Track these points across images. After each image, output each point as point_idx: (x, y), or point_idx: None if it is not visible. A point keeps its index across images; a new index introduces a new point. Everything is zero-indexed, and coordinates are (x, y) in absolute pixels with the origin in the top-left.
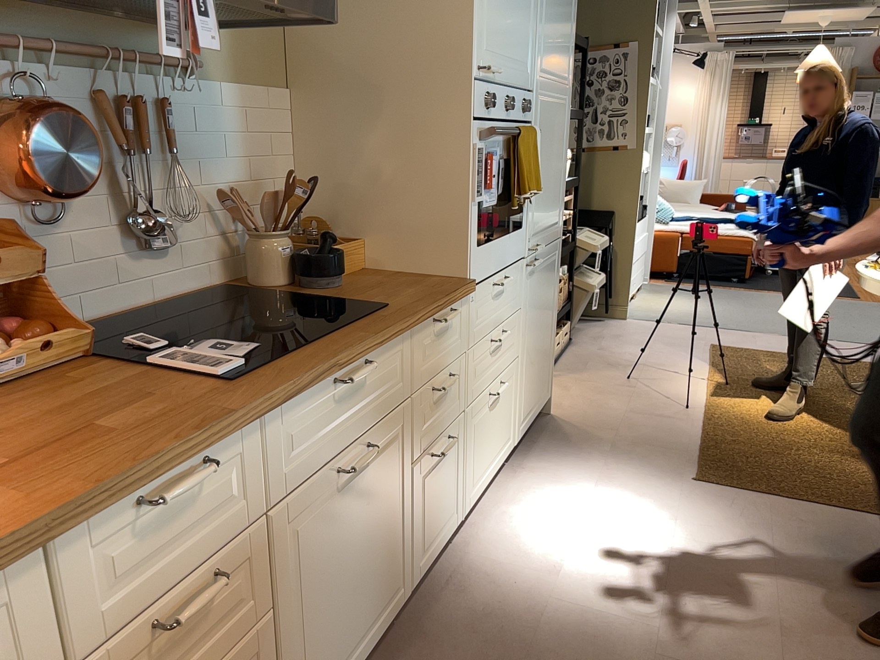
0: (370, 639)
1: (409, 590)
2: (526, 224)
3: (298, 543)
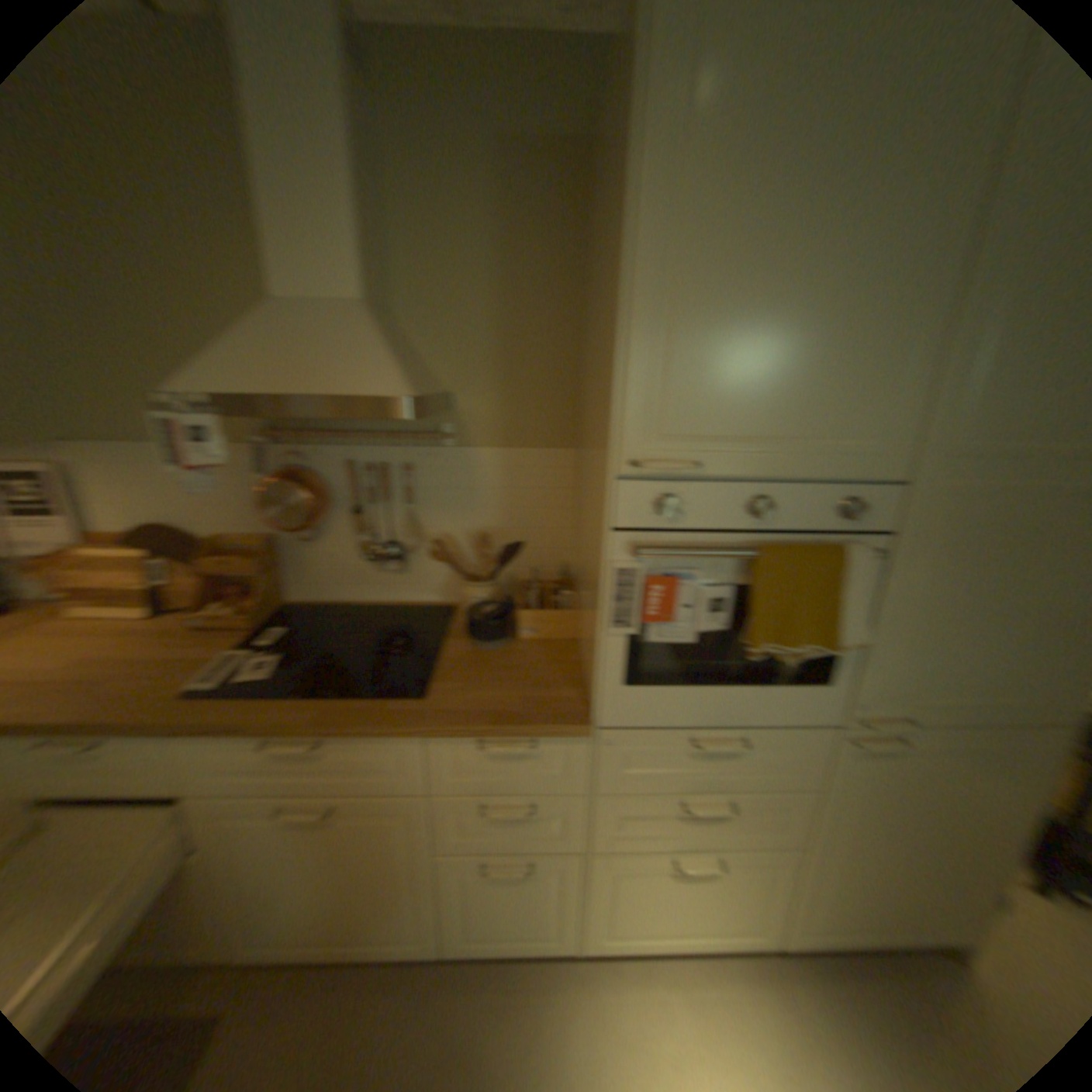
0: (346, 958)
1: (434, 960)
2: (854, 682)
3: (215, 841)
